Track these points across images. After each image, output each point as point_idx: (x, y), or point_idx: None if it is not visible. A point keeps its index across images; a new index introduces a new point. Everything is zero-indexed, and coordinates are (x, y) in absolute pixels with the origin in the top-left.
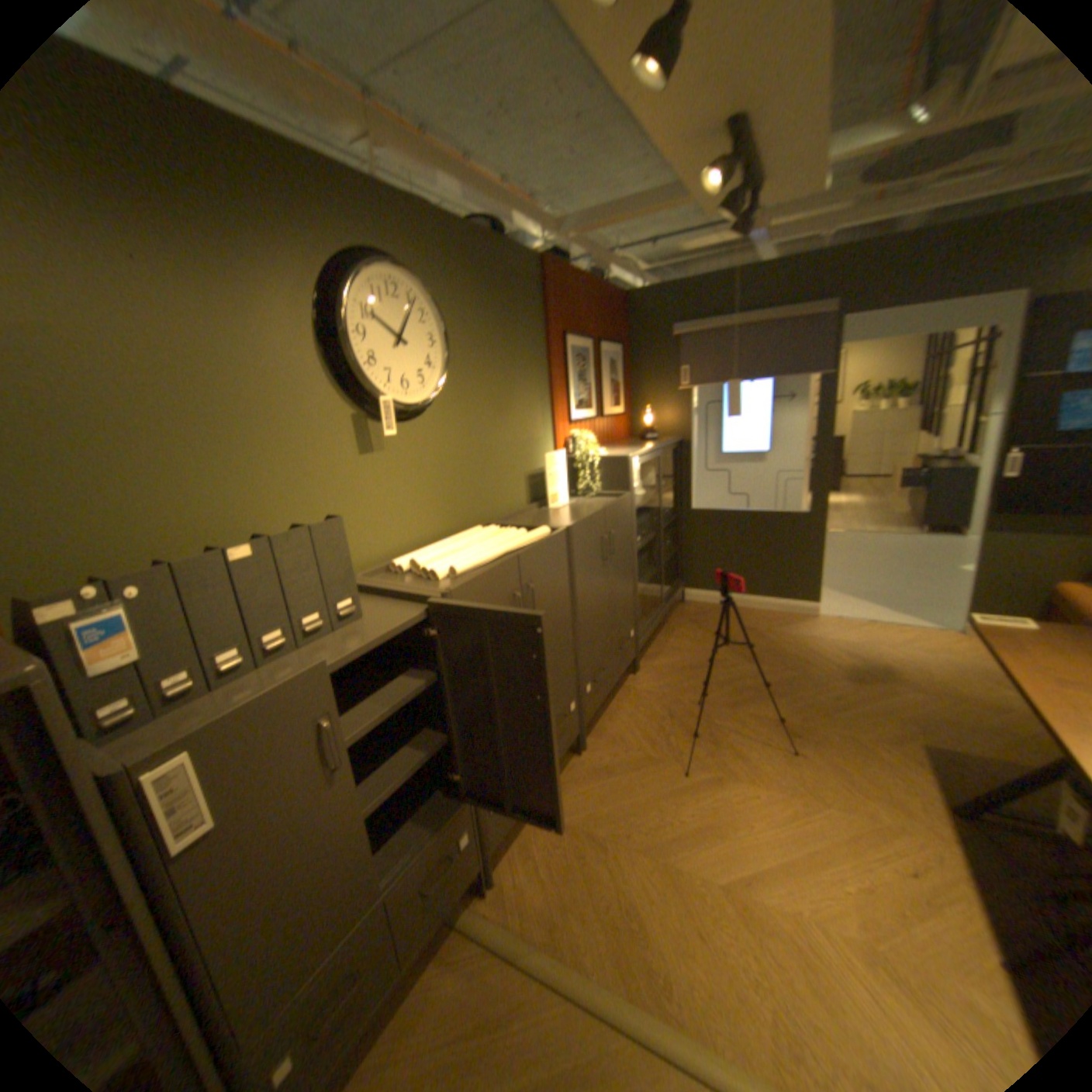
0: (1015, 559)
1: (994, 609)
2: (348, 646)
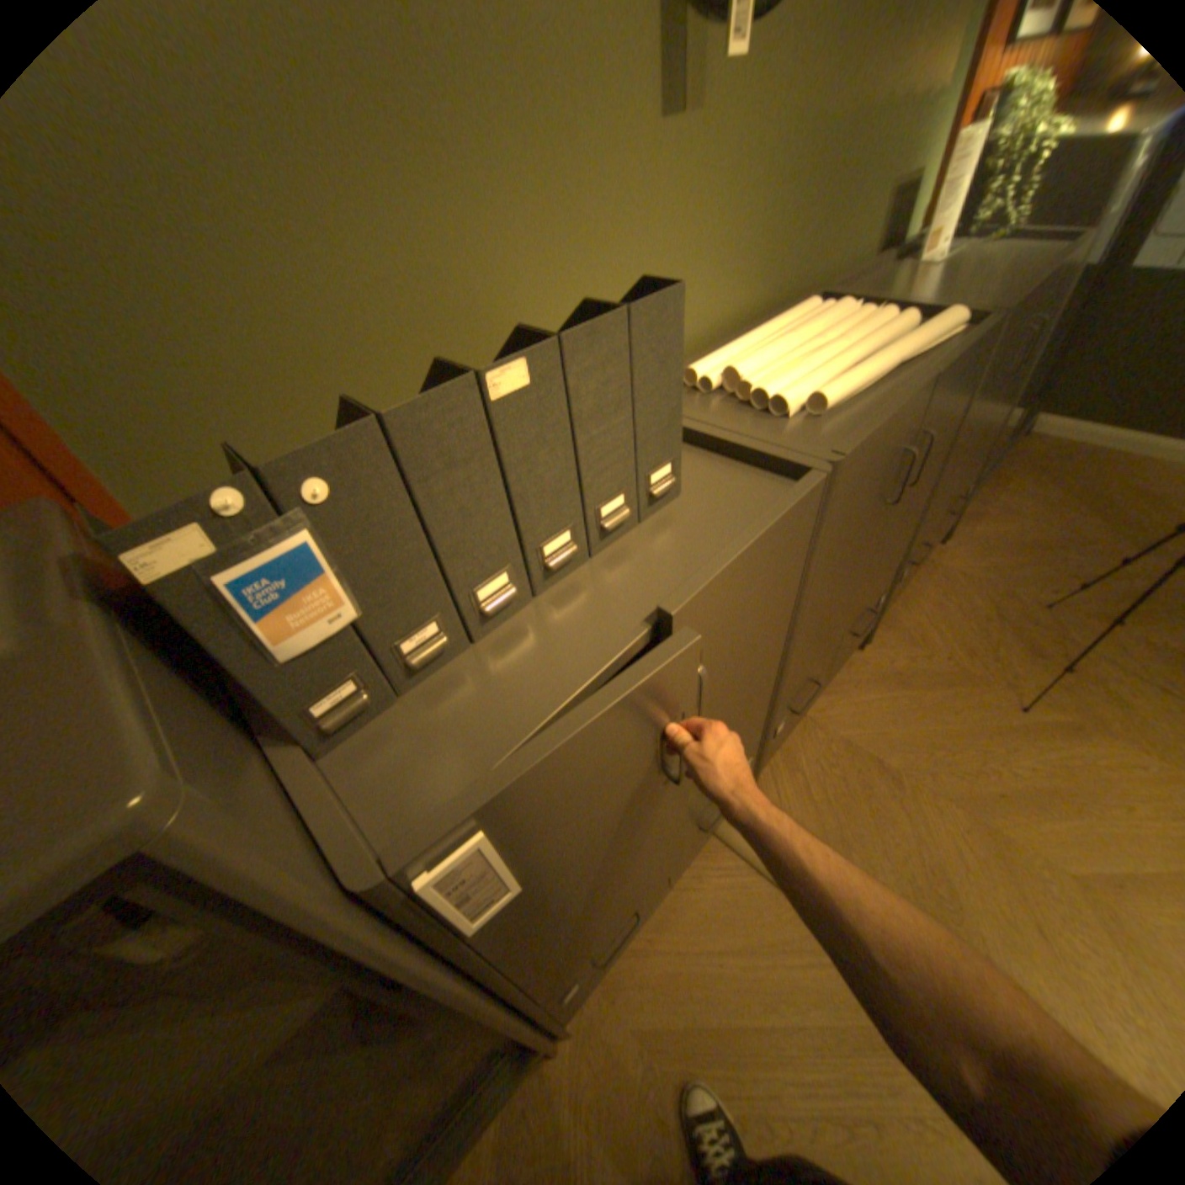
0: None
1: None
2: (700, 584)
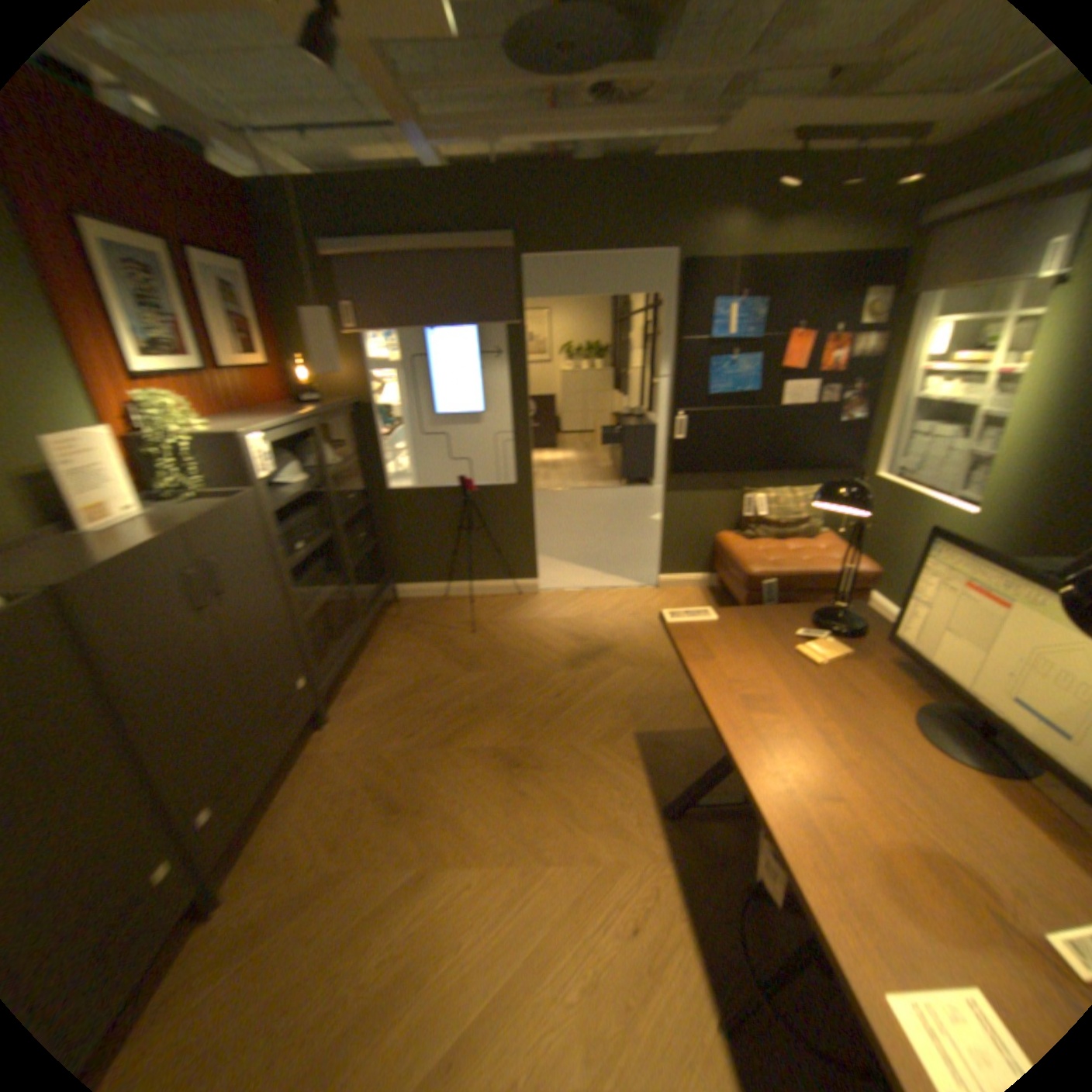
0: (689, 515)
1: (678, 562)
2: None
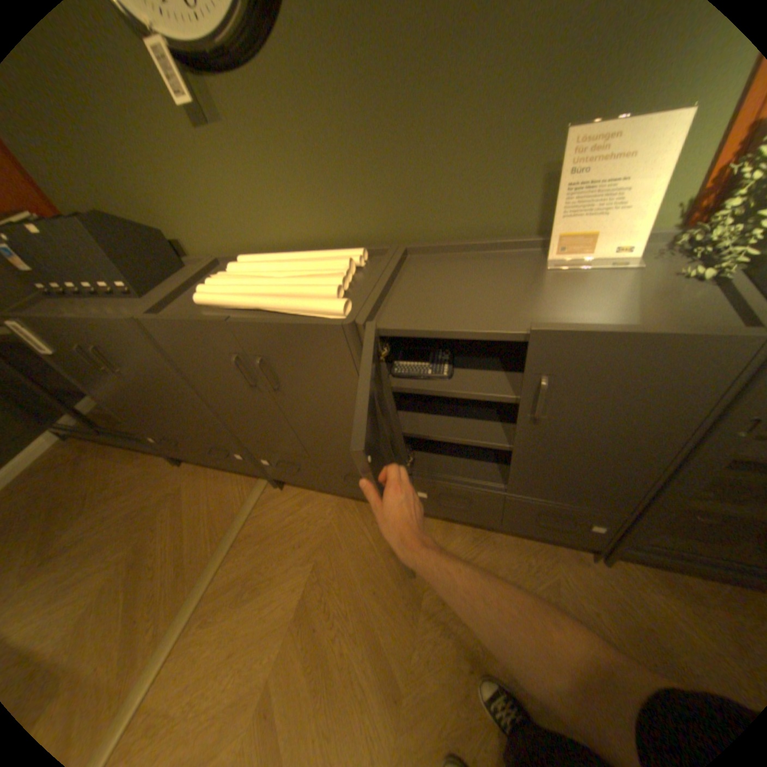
0: None
1: None
2: (68, 317)
